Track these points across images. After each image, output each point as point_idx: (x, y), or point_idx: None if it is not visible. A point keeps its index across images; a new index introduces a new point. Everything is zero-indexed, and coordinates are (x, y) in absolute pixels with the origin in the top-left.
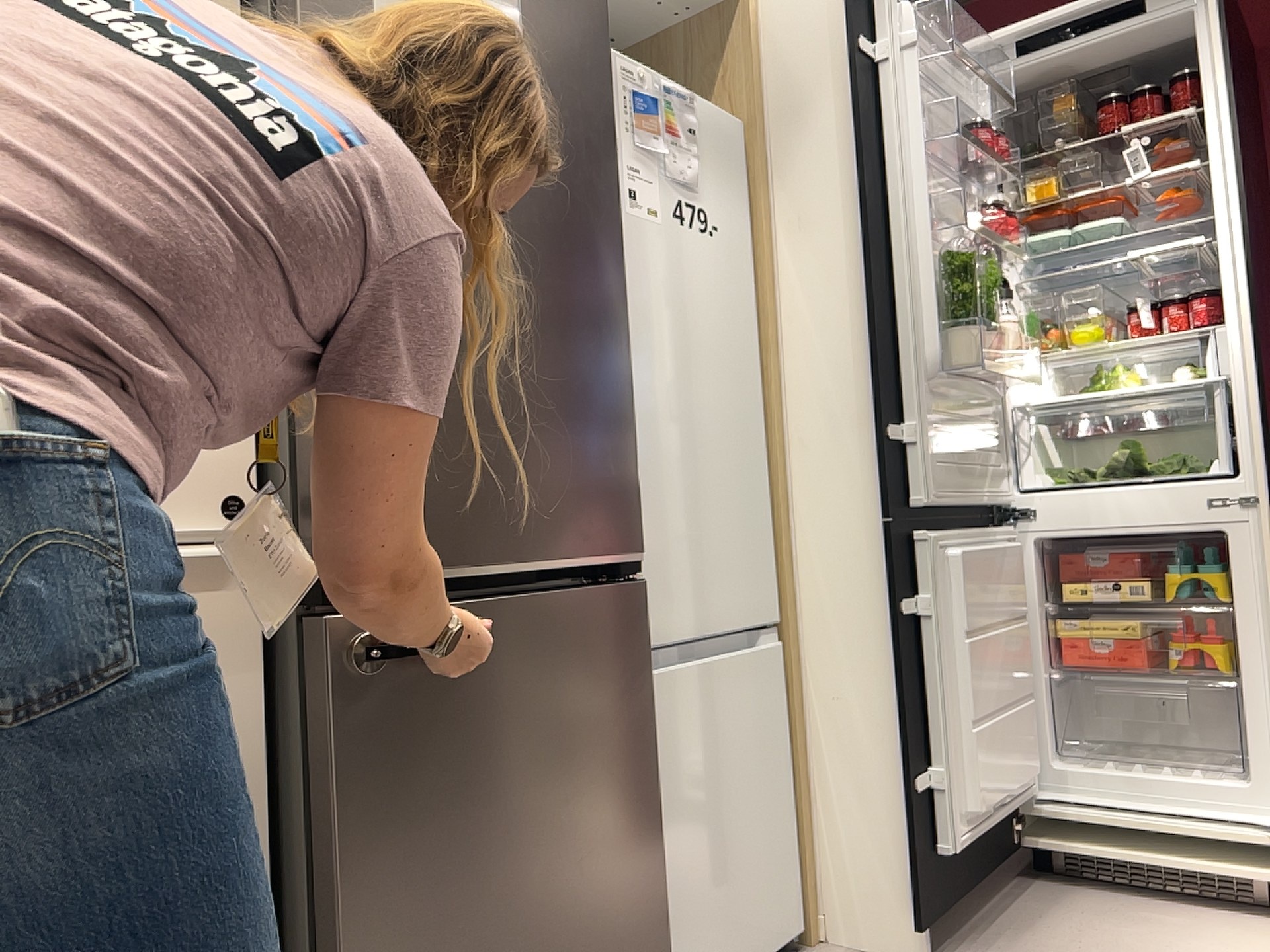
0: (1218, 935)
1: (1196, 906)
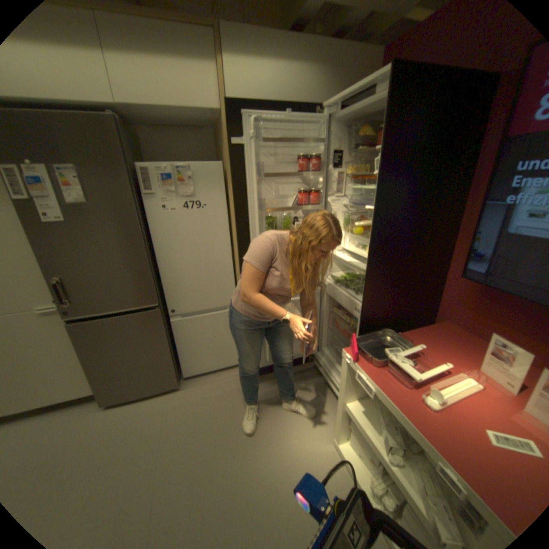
0: (323, 411)
1: (334, 399)
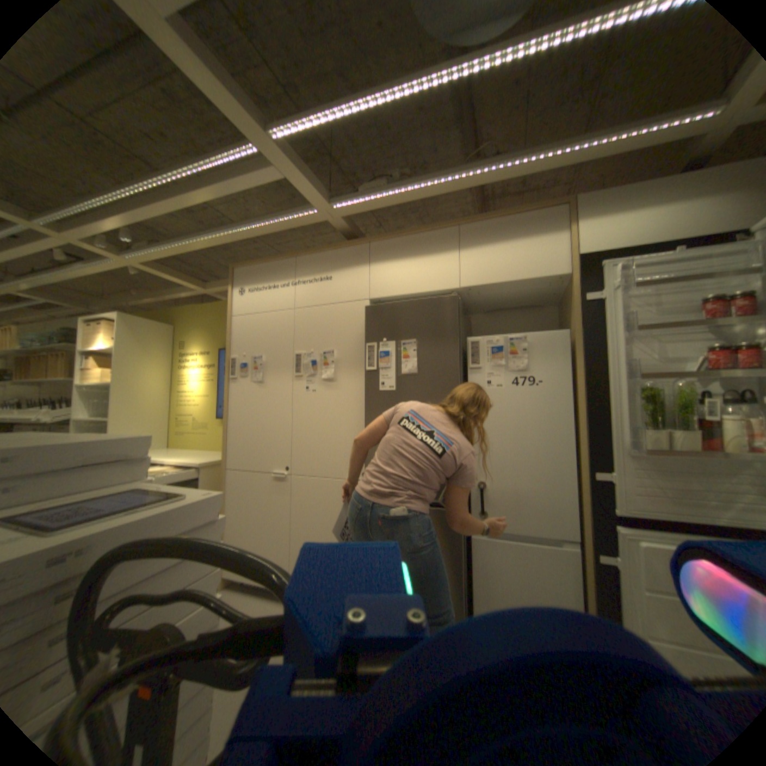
0: None
1: None
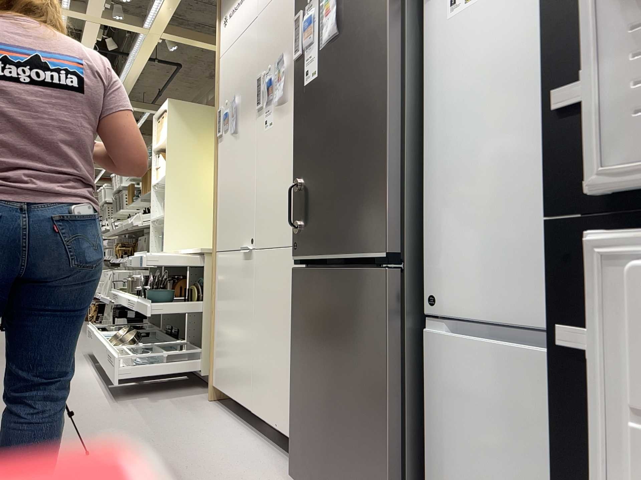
0: None
1: None
